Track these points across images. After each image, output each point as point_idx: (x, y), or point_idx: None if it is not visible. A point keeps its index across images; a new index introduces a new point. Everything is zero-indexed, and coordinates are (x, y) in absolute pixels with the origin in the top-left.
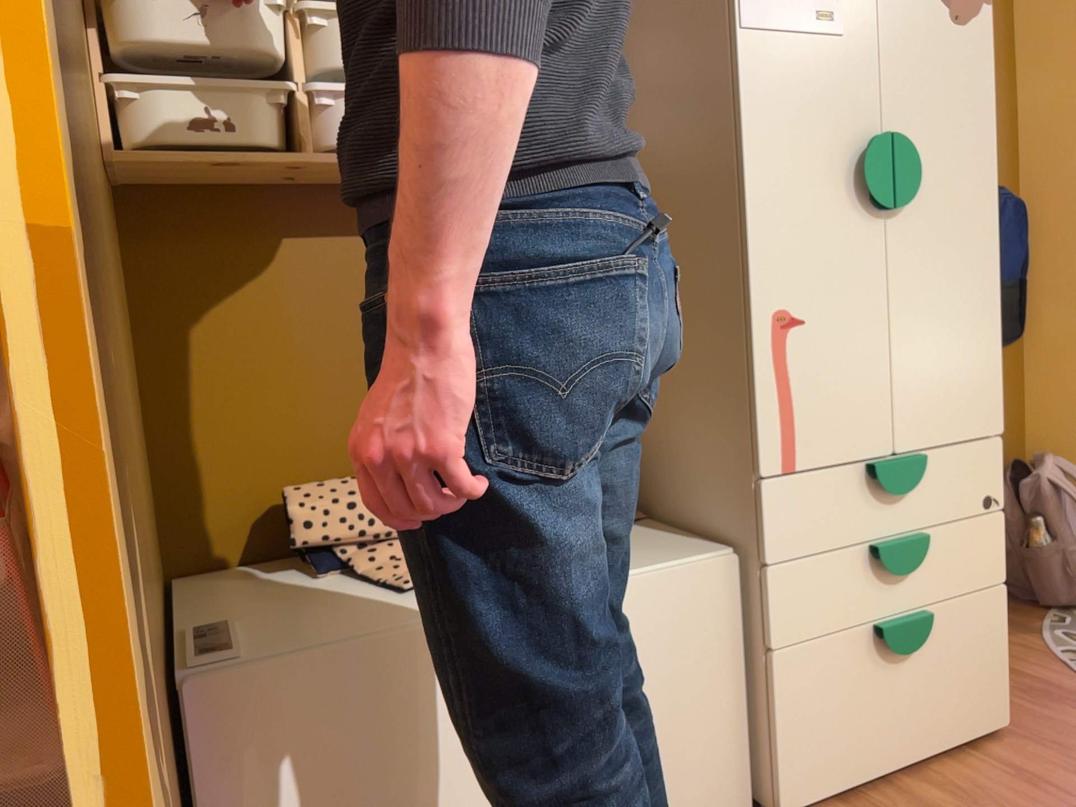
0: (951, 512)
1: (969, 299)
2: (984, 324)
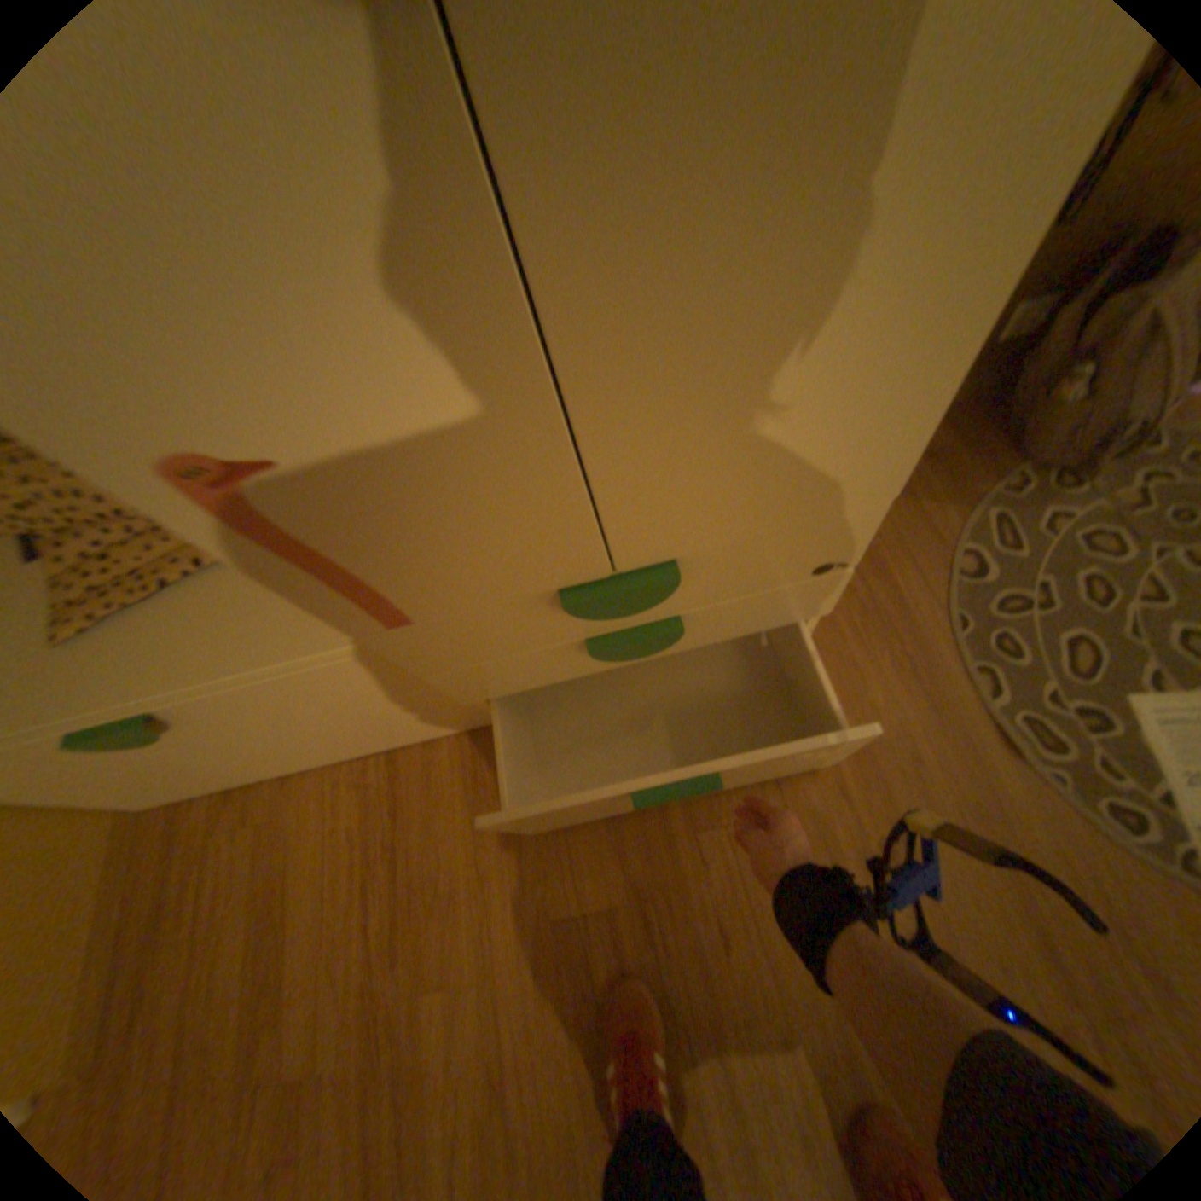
0: (735, 591)
1: (889, 268)
2: (923, 325)
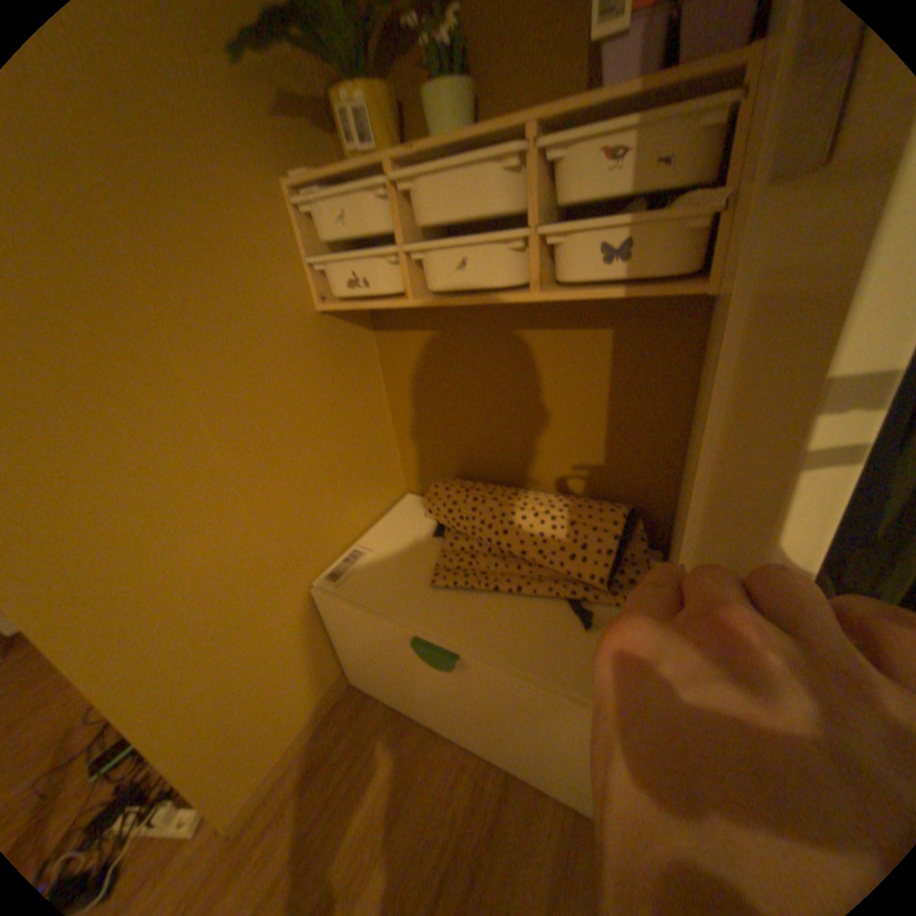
0: None
1: None
2: None
